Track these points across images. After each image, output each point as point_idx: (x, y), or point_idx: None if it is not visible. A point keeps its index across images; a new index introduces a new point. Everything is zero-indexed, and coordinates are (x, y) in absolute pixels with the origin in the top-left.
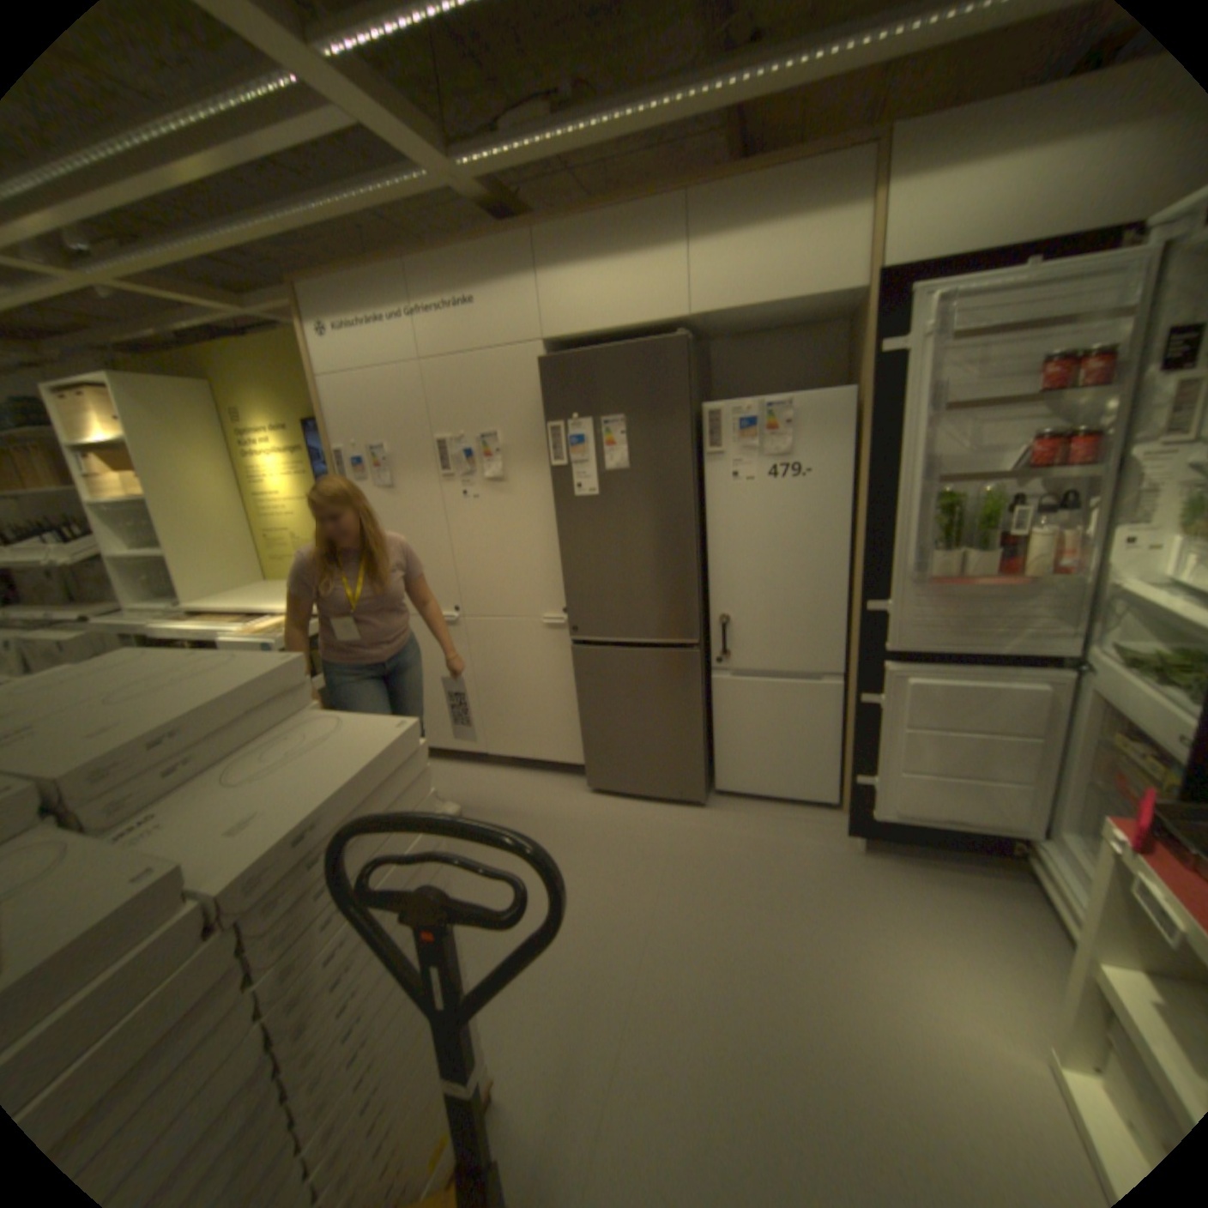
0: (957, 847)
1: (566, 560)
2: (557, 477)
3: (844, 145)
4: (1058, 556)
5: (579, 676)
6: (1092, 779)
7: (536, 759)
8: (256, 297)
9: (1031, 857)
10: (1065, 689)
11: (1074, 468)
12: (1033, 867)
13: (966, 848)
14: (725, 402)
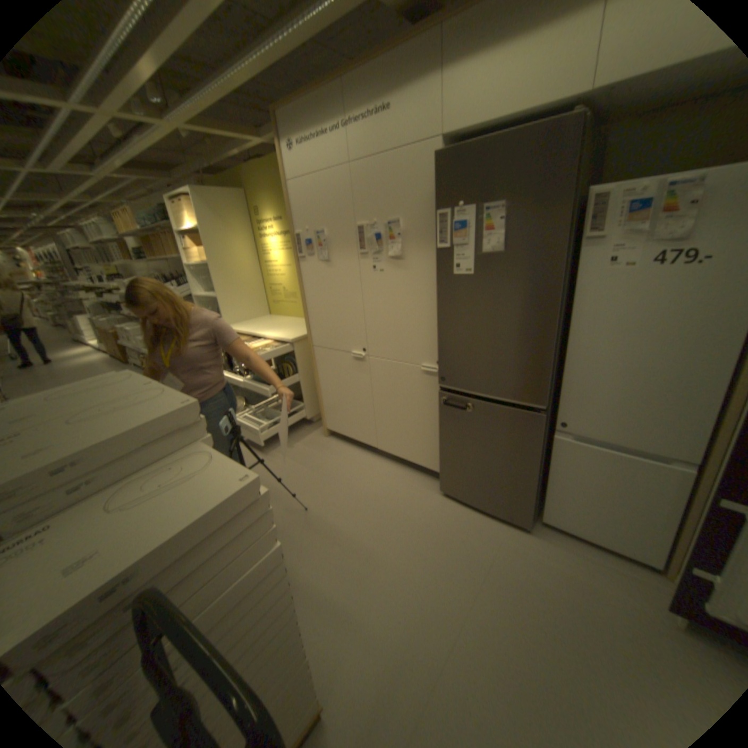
0: None
1: (442, 325)
2: (441, 257)
3: None
4: None
5: (443, 414)
6: None
7: (409, 460)
8: (267, 129)
9: None
10: None
11: None
12: None
13: None
14: (617, 183)
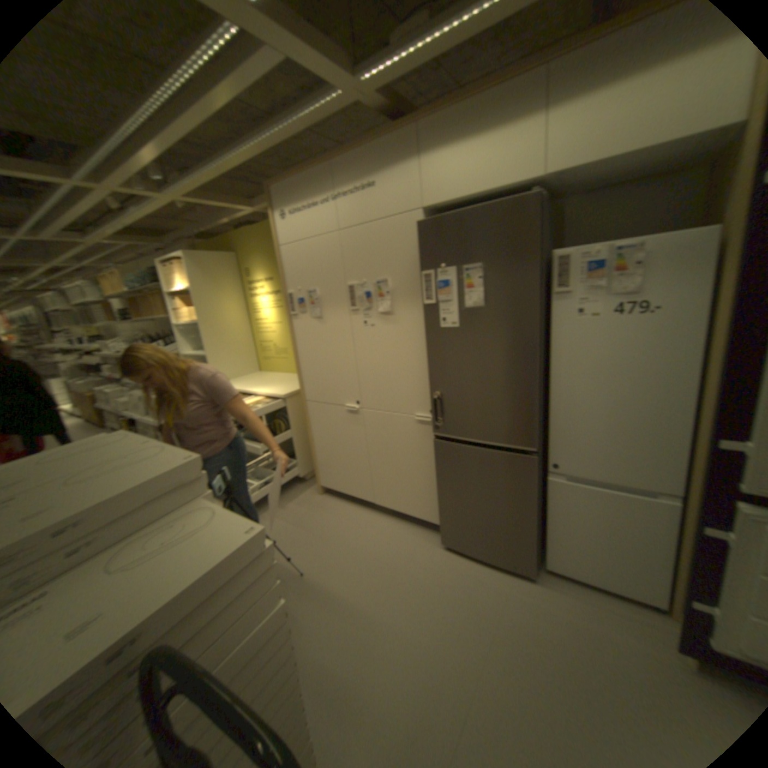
0: None
1: (431, 375)
2: (427, 313)
3: None
4: None
5: (438, 462)
6: None
7: (406, 514)
8: (257, 200)
9: None
10: None
11: None
12: None
13: None
14: (574, 248)
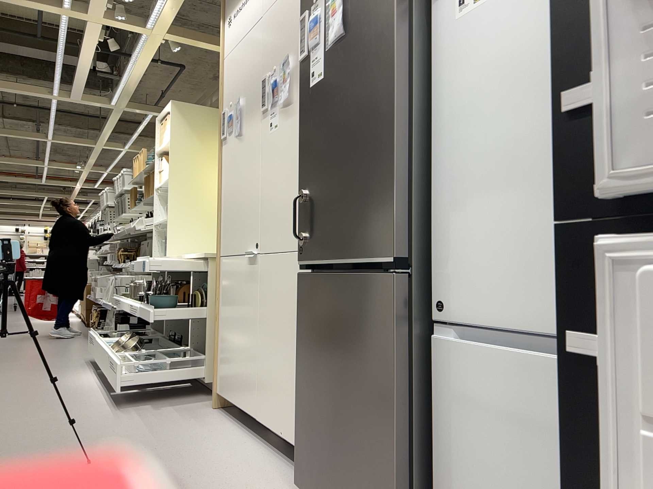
0: None
1: (301, 165)
2: (302, 72)
3: None
4: None
5: (300, 316)
6: None
7: (284, 440)
8: None
9: None
10: None
11: None
12: None
13: None
14: None
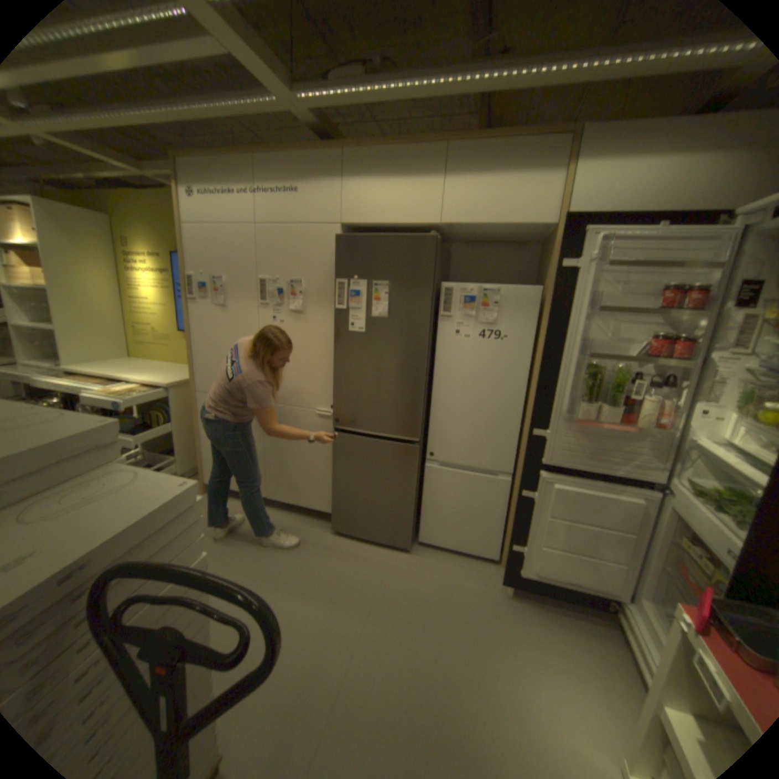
0: (573, 600)
1: (338, 373)
2: (339, 316)
3: (552, 131)
4: (659, 416)
5: (336, 452)
6: (665, 566)
7: (300, 505)
8: (152, 164)
9: (620, 613)
10: (654, 504)
11: (675, 360)
12: (621, 620)
13: (579, 602)
14: (457, 283)
